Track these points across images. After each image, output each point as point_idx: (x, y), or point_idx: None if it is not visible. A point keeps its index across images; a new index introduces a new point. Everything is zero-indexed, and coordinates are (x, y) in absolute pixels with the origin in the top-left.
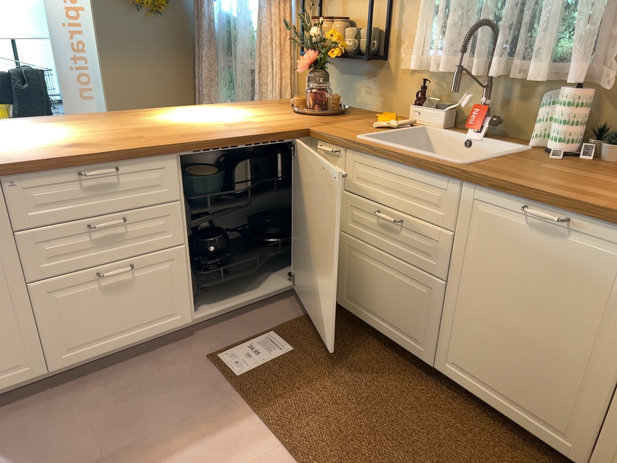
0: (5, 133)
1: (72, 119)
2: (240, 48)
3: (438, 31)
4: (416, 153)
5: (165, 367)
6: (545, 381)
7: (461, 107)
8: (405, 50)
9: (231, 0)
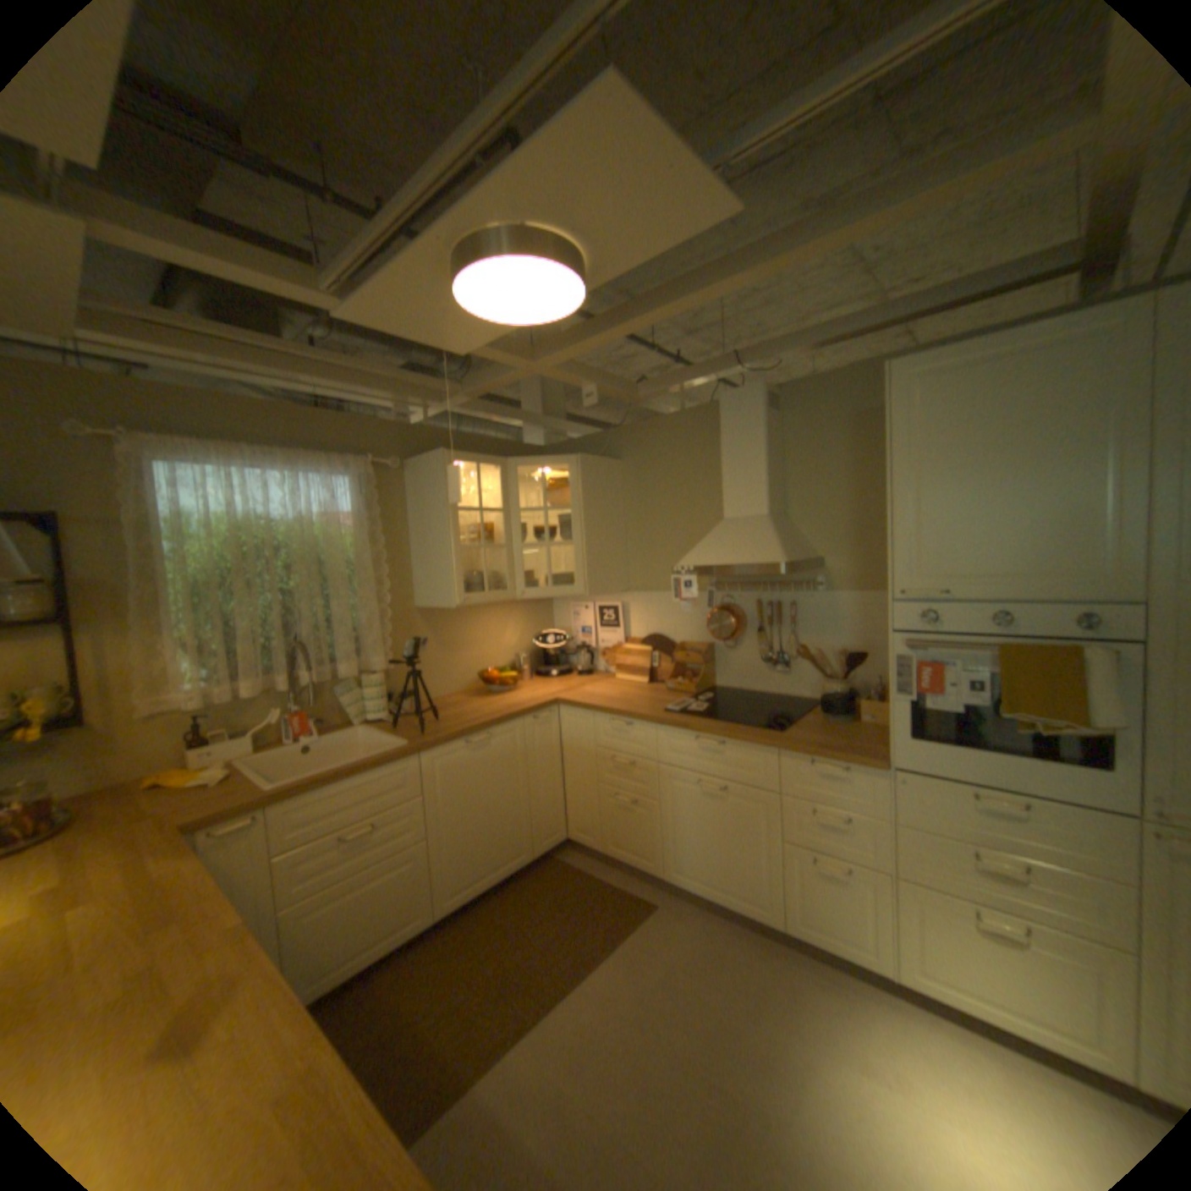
0: None
1: None
2: None
3: (211, 665)
4: (363, 762)
5: None
6: (505, 836)
7: (271, 727)
8: (139, 698)
9: None
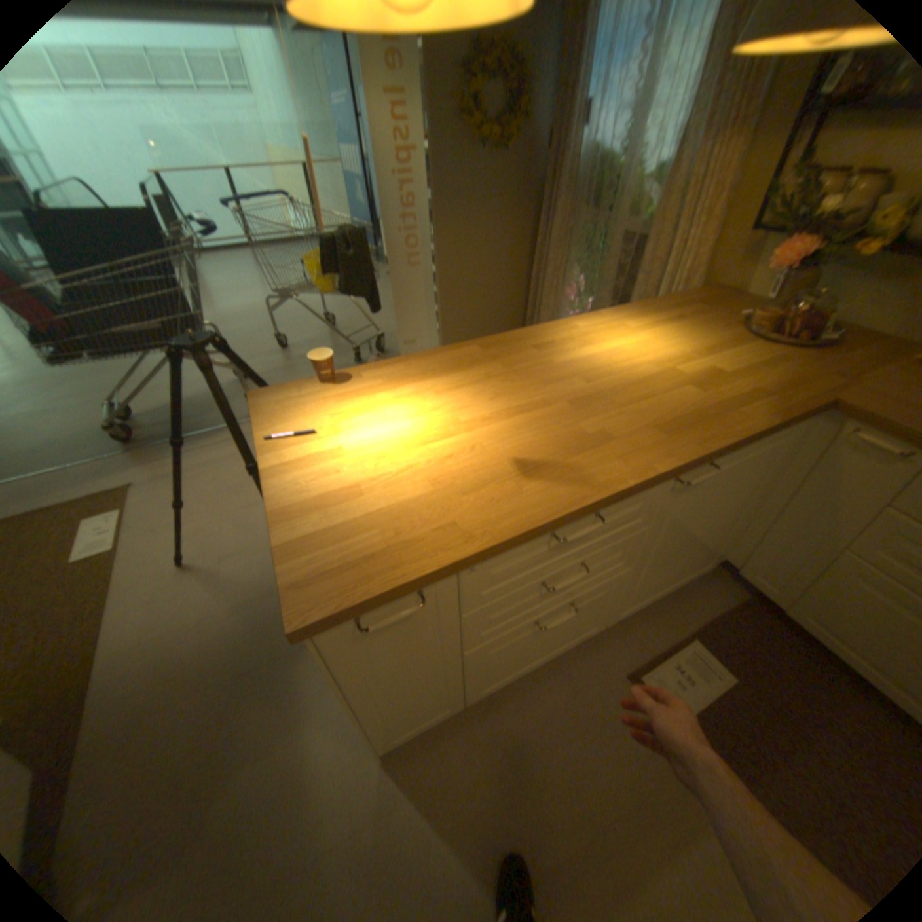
0: (403, 414)
1: (462, 360)
2: (625, 204)
3: None
4: None
5: (583, 692)
6: None
7: None
8: None
9: (614, 124)
